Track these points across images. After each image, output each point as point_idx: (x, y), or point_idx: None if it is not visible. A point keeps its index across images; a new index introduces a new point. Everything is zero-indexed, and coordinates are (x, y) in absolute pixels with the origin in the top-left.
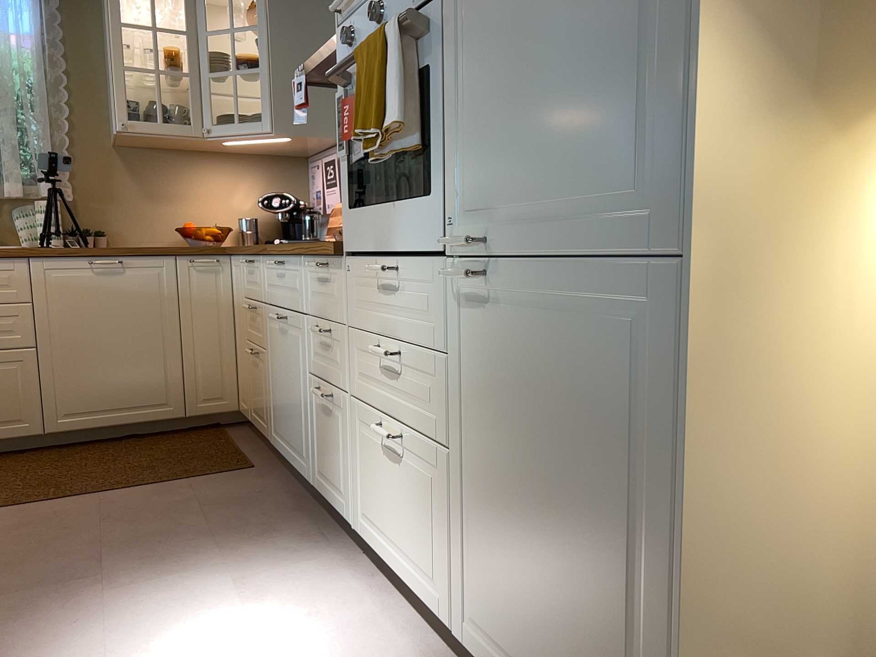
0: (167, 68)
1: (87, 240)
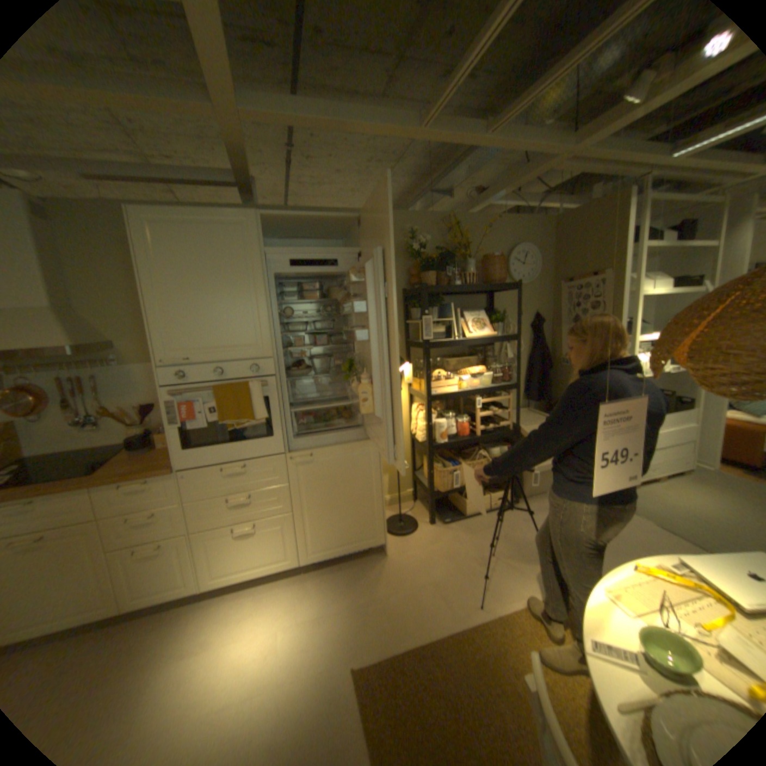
0: None
1: None
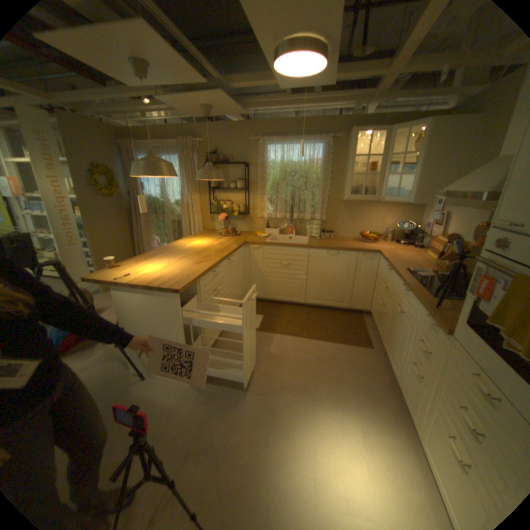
0: (370, 170)
1: (327, 235)
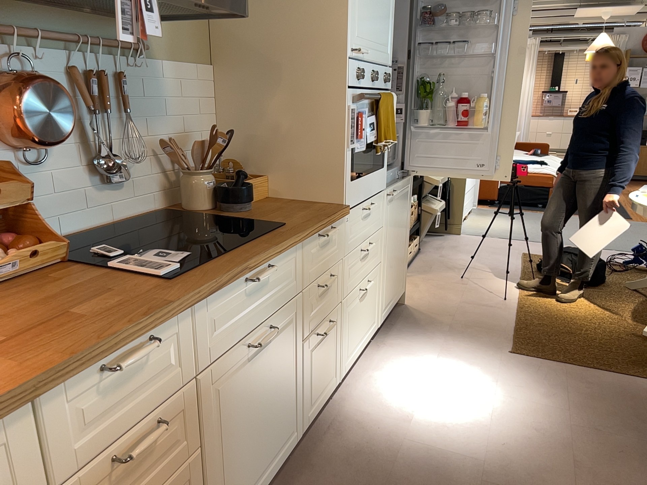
0: None
1: None
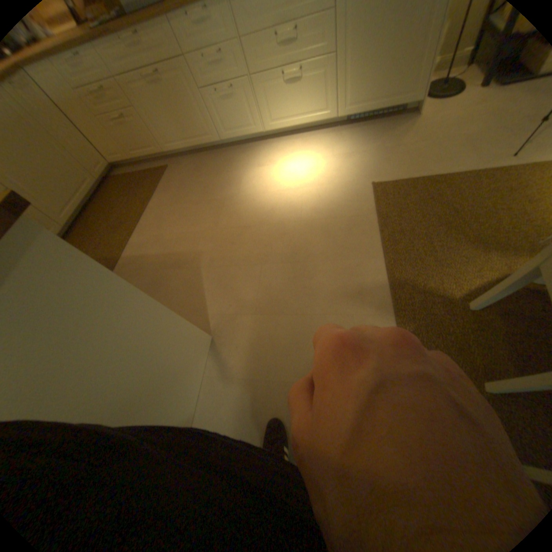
0: None
1: None
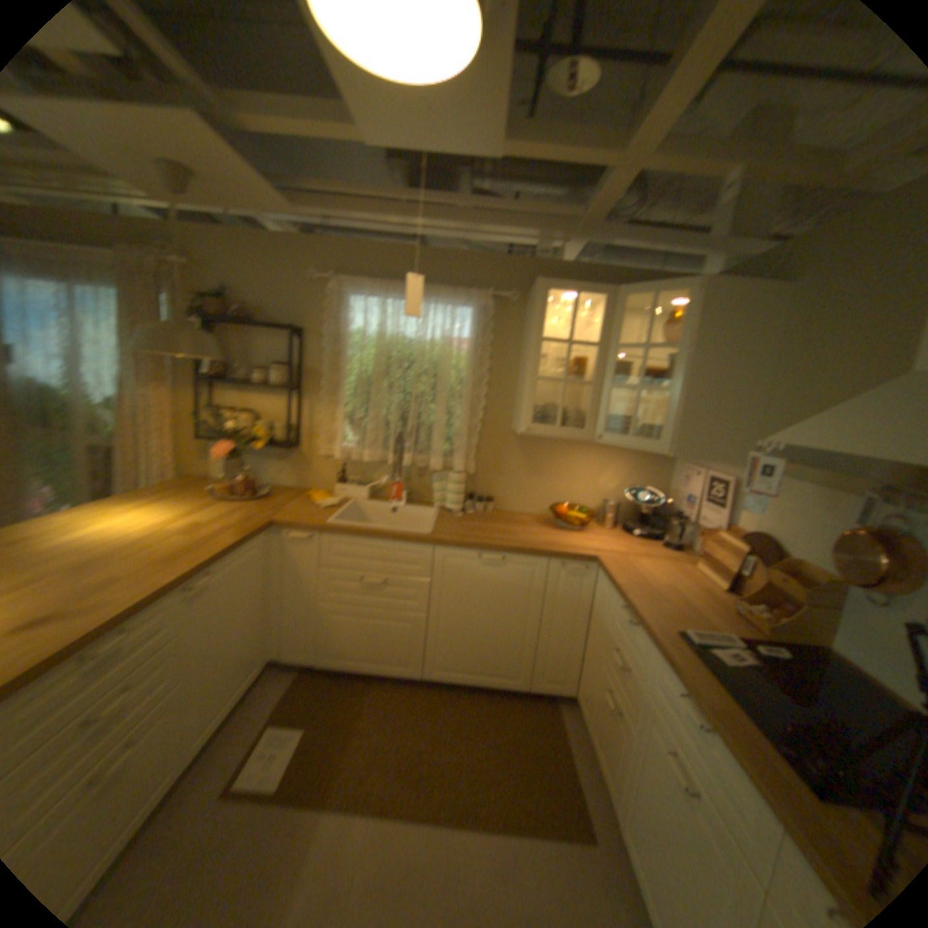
0: (570, 376)
1: (478, 507)
